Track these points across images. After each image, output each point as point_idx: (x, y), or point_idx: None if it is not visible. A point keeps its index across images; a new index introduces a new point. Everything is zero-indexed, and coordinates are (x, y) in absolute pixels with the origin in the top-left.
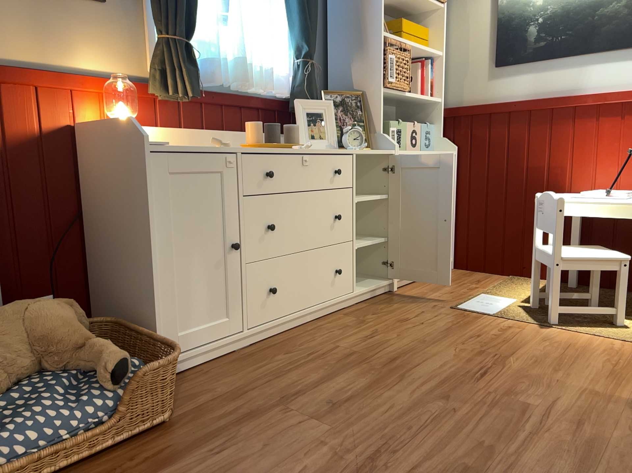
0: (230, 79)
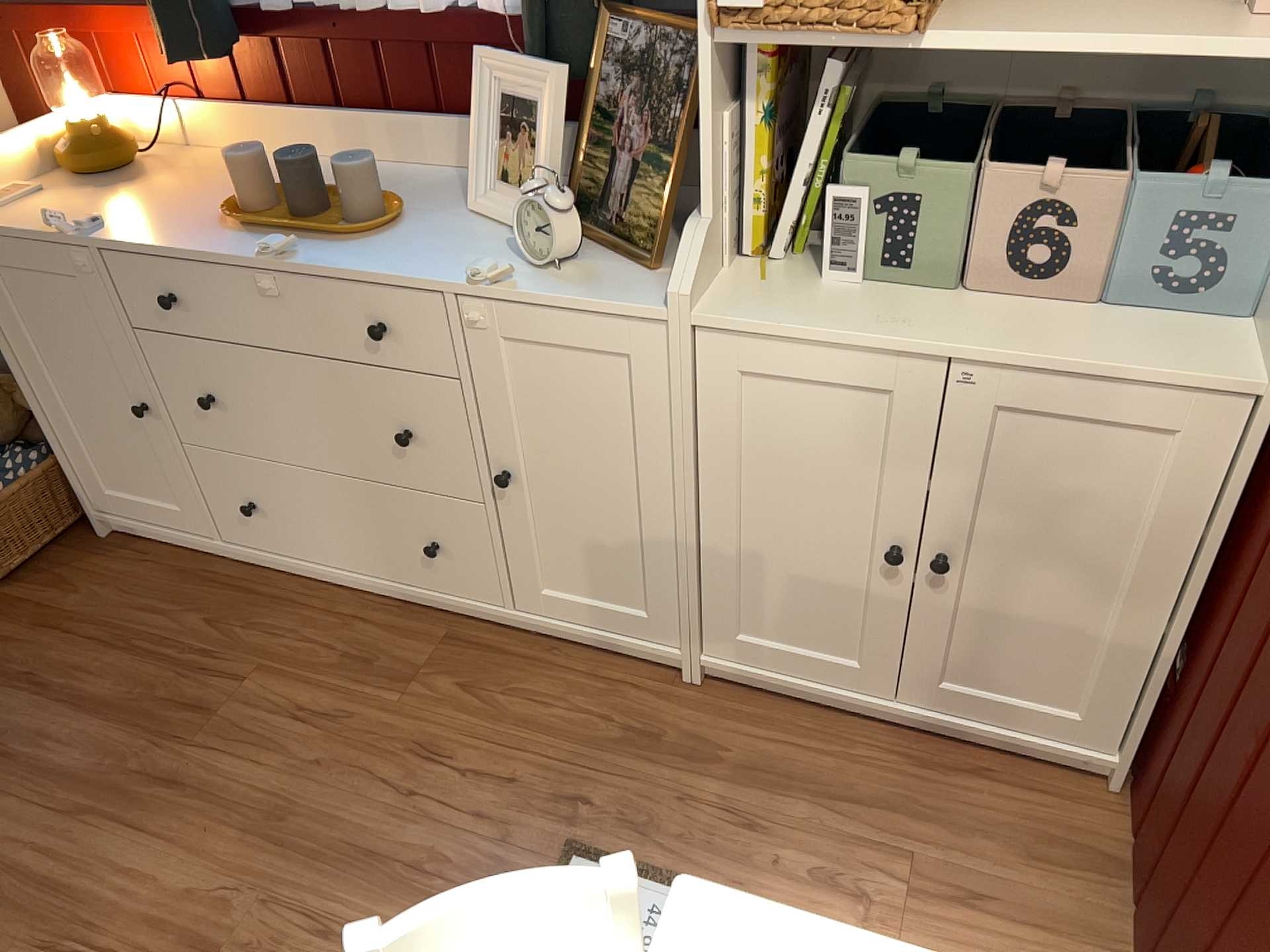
0: None
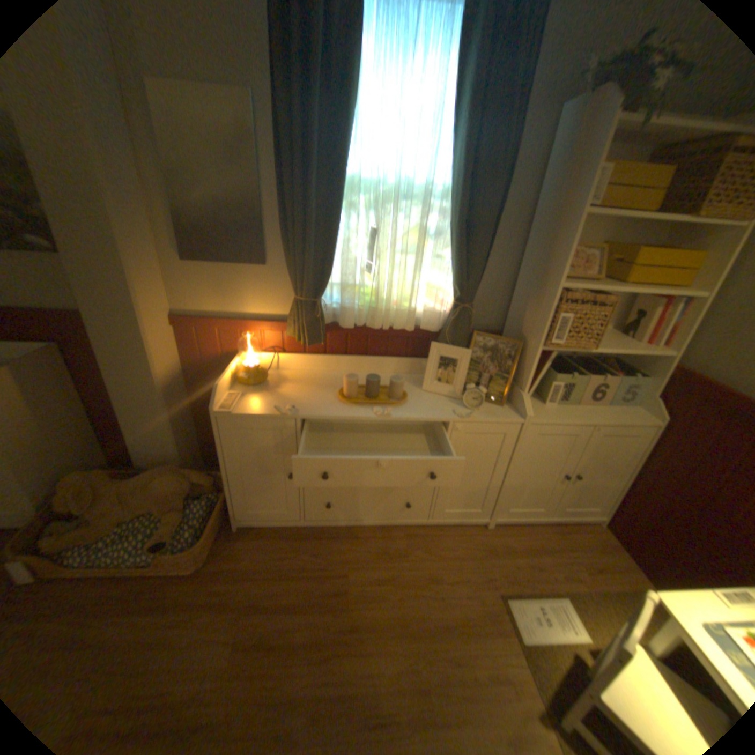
0: (369, 319)
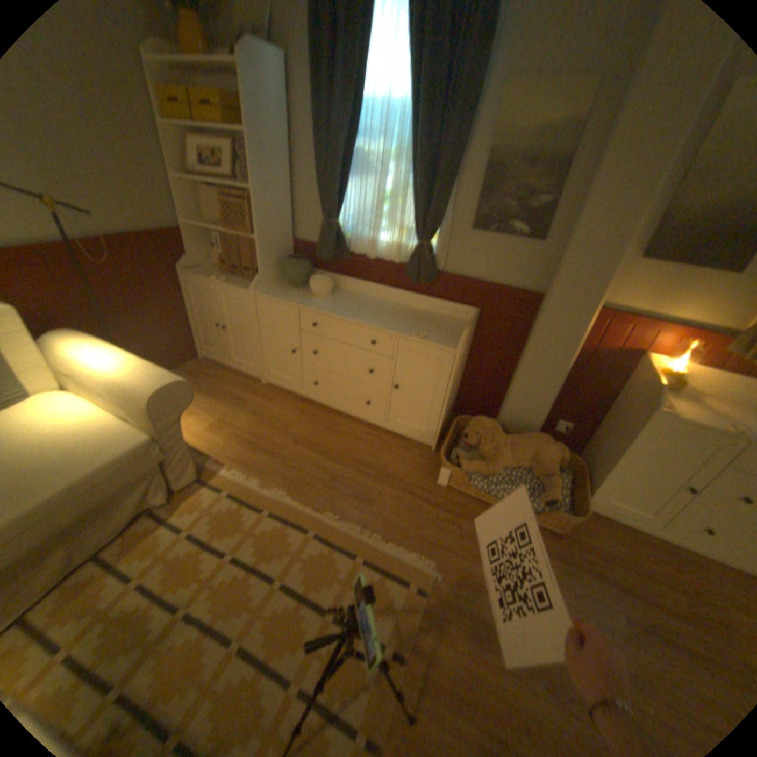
0: None
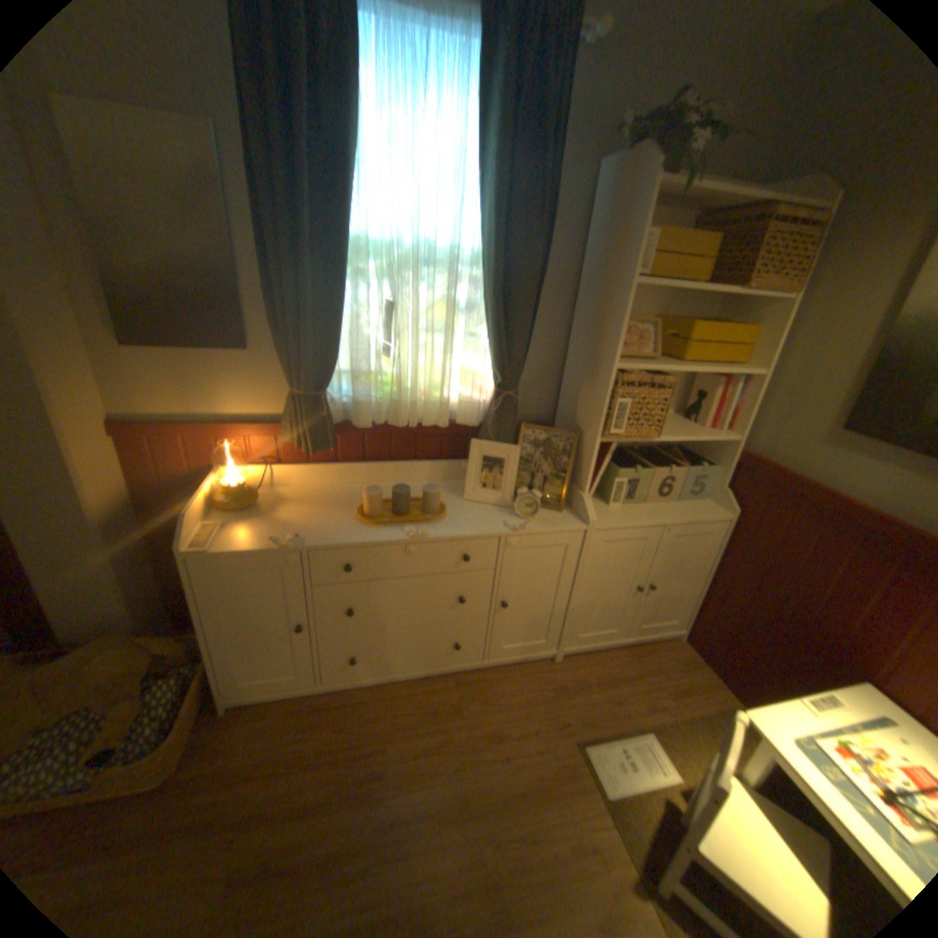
0: (391, 415)
